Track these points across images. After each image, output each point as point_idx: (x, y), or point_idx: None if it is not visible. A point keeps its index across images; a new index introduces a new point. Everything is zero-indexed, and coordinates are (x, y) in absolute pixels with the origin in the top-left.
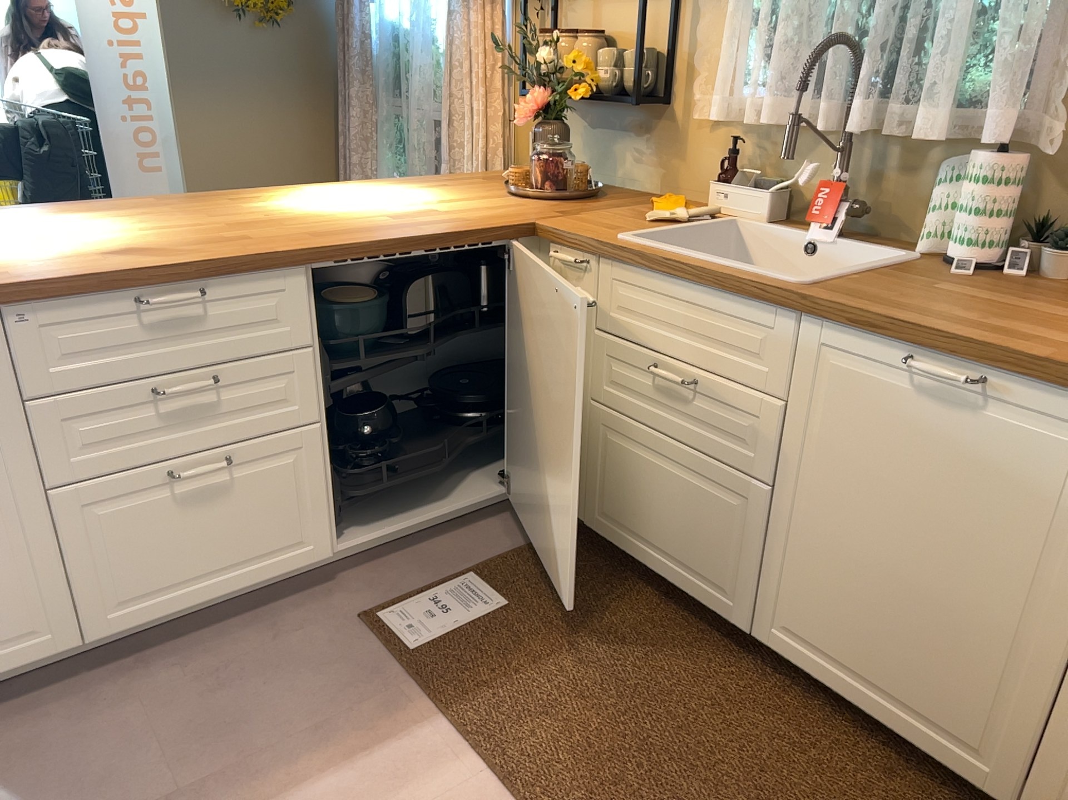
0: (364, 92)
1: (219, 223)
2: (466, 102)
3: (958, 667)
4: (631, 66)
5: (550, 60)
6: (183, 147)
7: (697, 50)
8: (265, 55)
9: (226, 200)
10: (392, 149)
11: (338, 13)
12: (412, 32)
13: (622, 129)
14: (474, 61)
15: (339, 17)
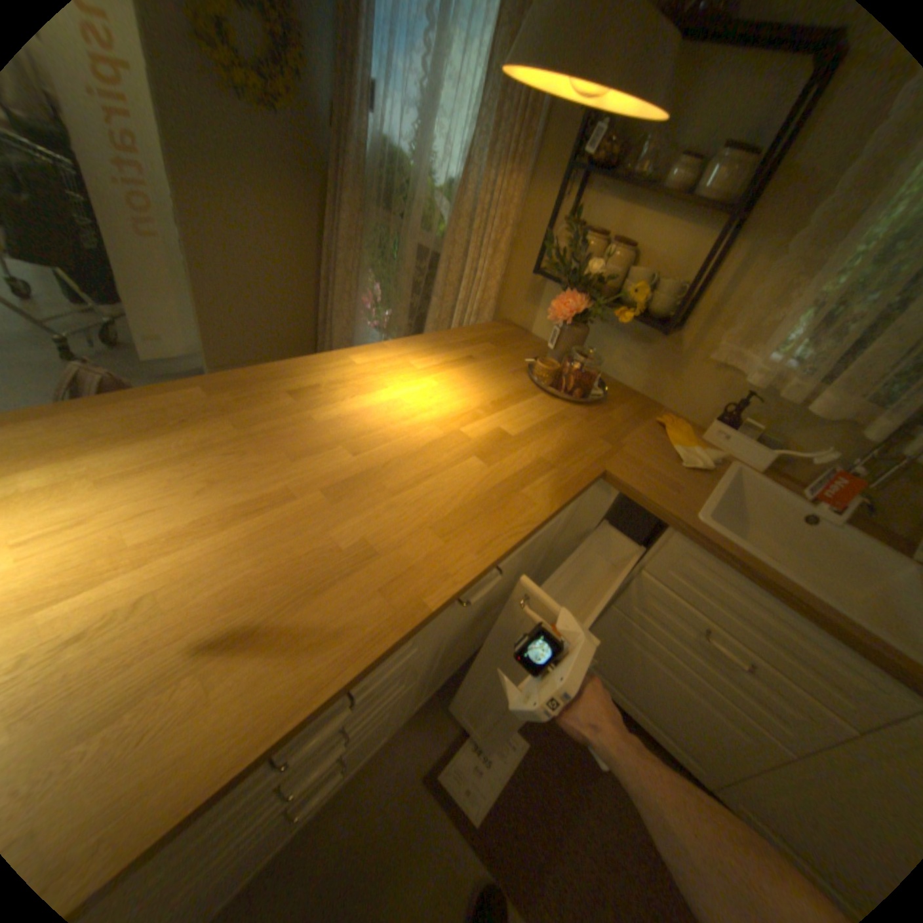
0: (353, 197)
1: (310, 485)
2: (471, 254)
3: None
4: (669, 292)
5: (603, 270)
6: (179, 221)
7: (737, 295)
8: (259, 137)
9: (284, 394)
10: (373, 253)
11: (327, 104)
12: (410, 154)
13: (621, 328)
14: (490, 221)
15: (332, 113)
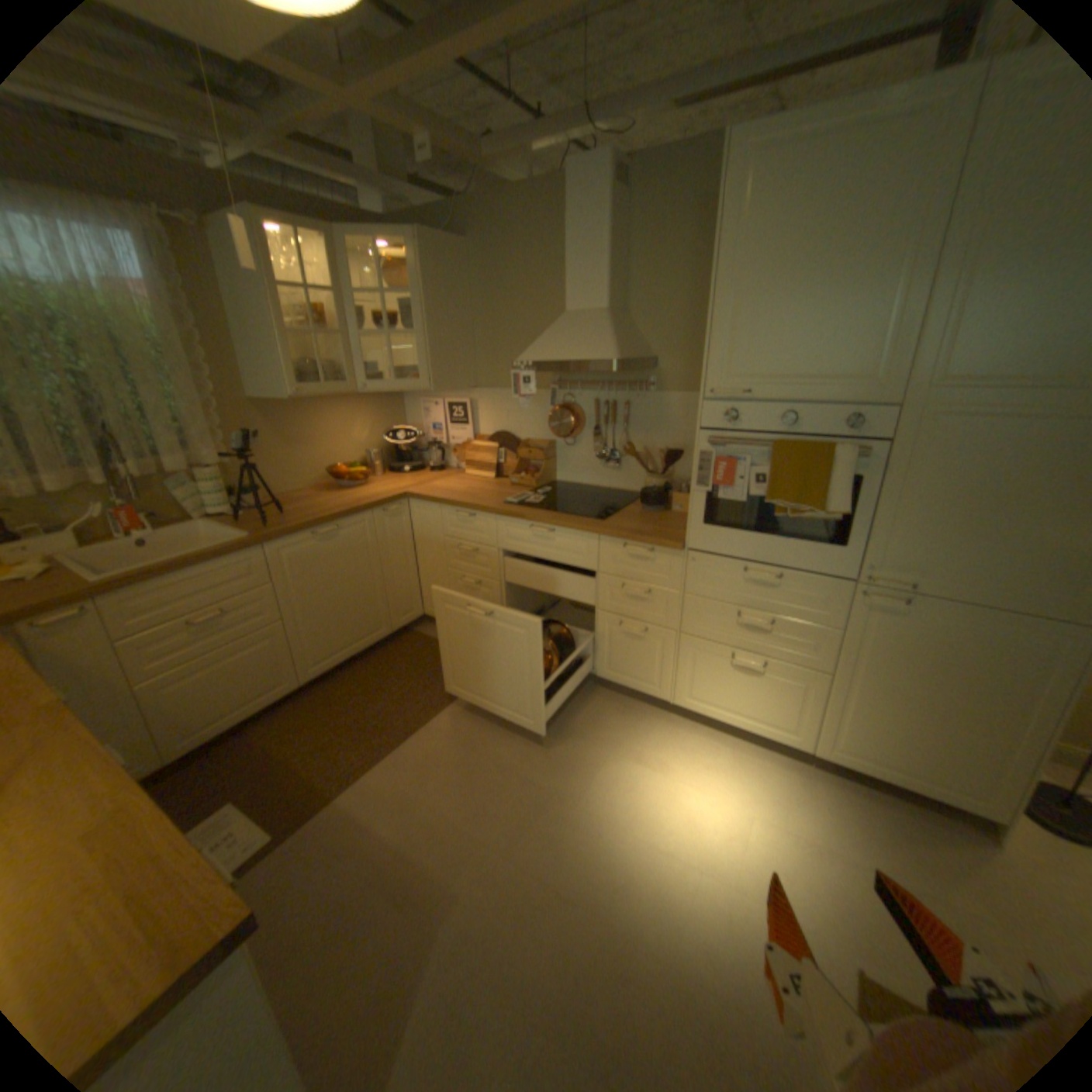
0: None
1: None
2: None
3: (366, 612)
4: None
5: None
6: None
7: None
8: None
9: None
10: None
11: None
12: None
13: None
14: None
15: None
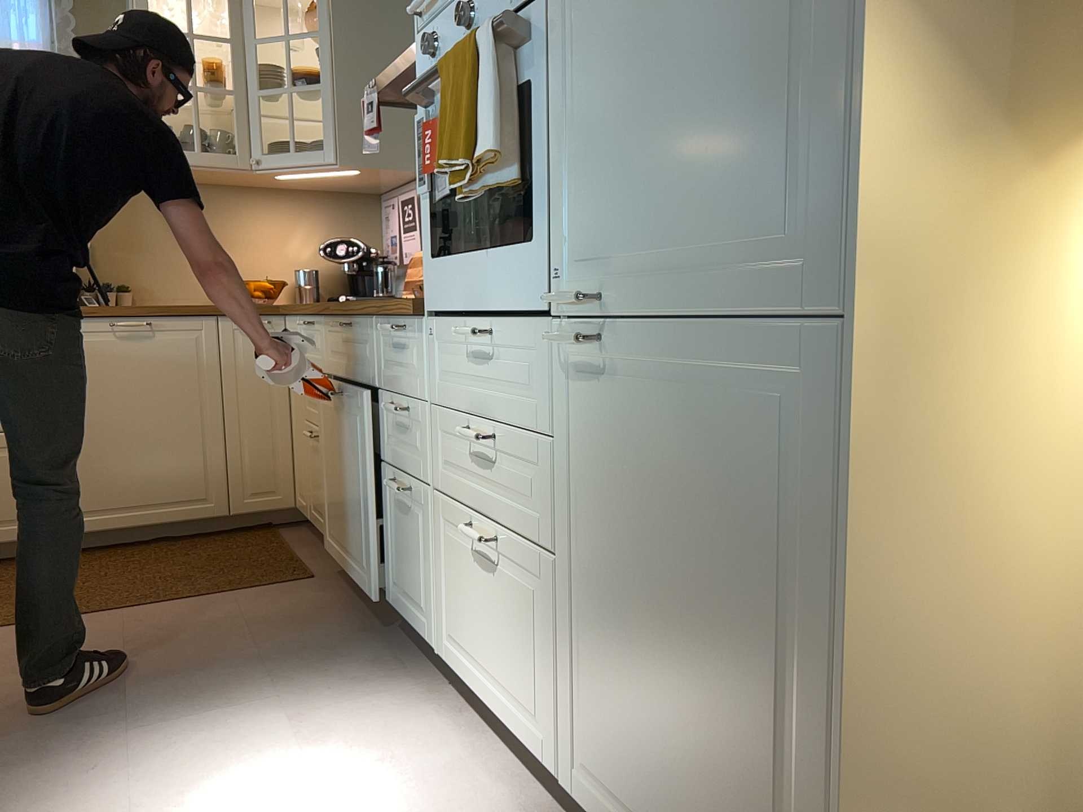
0: None
1: None
2: None
3: (182, 463)
4: None
5: None
6: None
7: None
8: None
9: None
10: None
11: None
12: None
13: None
14: None
15: None
